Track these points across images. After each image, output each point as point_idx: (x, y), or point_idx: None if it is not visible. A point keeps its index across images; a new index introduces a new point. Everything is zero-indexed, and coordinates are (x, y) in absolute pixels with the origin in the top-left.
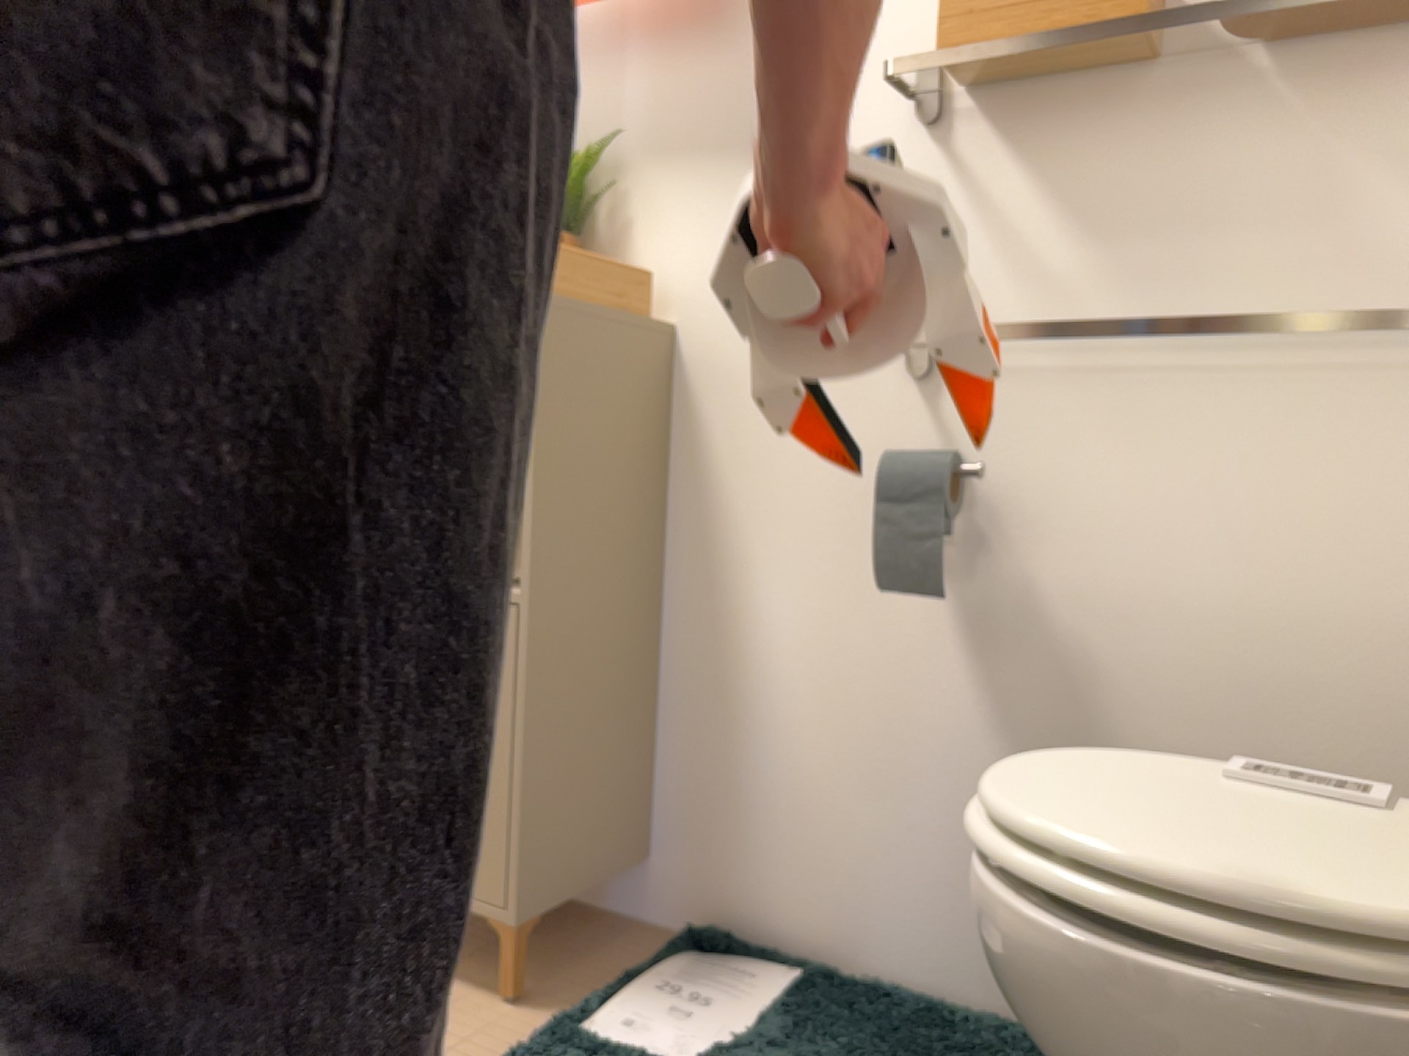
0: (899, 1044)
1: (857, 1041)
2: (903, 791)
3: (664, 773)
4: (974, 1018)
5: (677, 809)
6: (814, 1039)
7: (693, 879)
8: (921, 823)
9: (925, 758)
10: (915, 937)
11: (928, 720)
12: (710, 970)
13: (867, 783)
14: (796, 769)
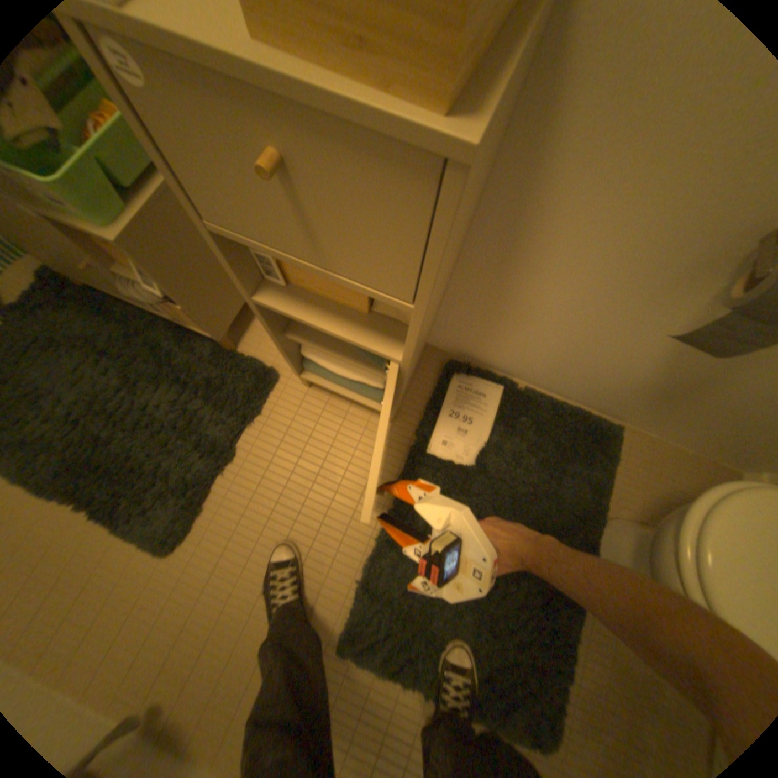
0: (549, 440)
1: (534, 440)
2: (589, 354)
3: (447, 309)
4: (574, 412)
5: (451, 321)
6: (517, 439)
7: (455, 340)
8: (589, 364)
9: (613, 350)
10: (559, 382)
11: (627, 342)
12: (468, 393)
13: (569, 346)
14: (529, 331)
